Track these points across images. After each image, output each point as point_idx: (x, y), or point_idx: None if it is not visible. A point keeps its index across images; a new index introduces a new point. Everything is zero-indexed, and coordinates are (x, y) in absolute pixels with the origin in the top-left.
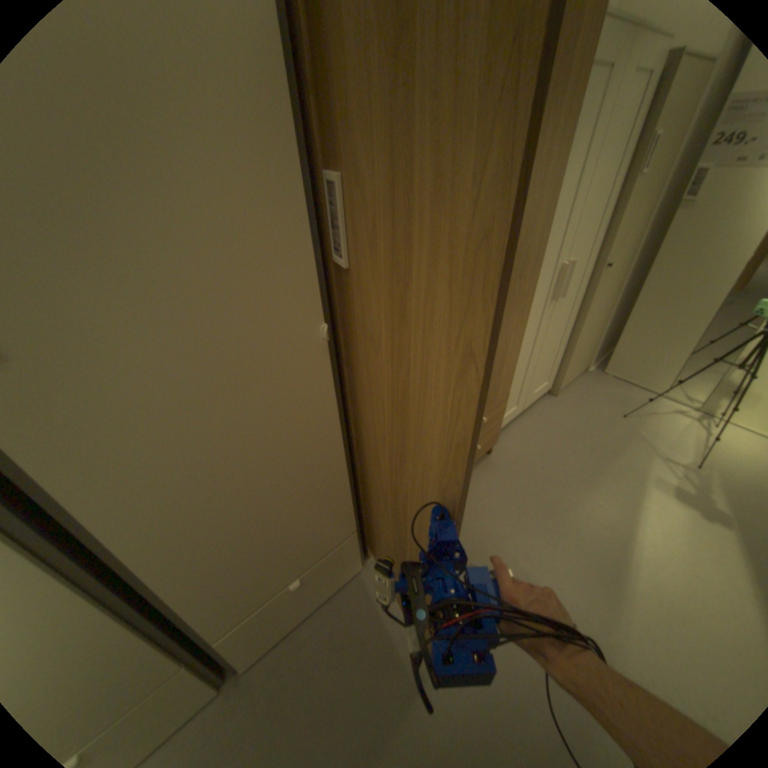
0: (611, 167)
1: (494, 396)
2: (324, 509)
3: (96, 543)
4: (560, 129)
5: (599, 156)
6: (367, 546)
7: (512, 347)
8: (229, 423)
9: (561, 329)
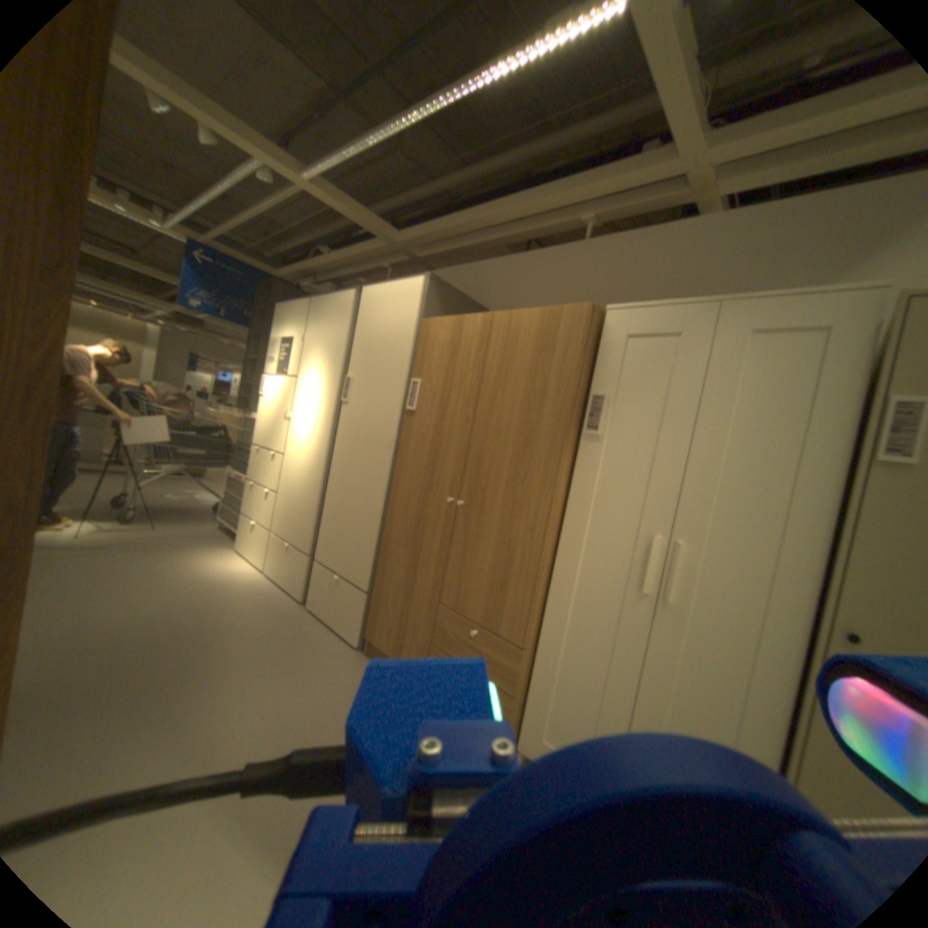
0: (766, 436)
1: (494, 624)
2: (361, 543)
3: (331, 469)
4: (552, 375)
5: (700, 414)
6: (366, 638)
7: (520, 571)
8: (360, 454)
9: (721, 714)
